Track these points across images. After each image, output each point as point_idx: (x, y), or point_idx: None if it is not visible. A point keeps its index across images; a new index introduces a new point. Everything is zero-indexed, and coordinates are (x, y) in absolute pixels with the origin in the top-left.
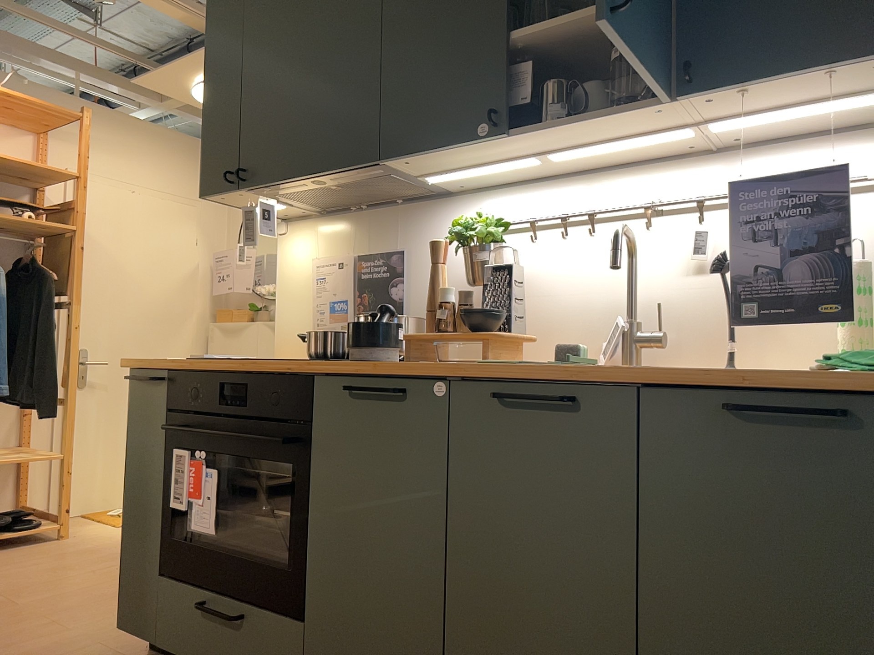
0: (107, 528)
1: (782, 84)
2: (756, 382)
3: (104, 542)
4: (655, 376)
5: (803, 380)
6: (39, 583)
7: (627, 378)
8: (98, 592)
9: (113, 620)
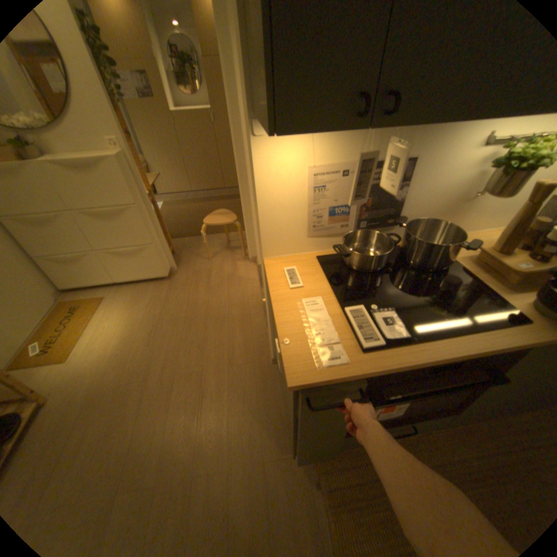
0: (58, 368)
1: None
2: None
3: (87, 383)
4: None
5: None
6: (125, 455)
7: None
8: (178, 427)
9: (234, 439)
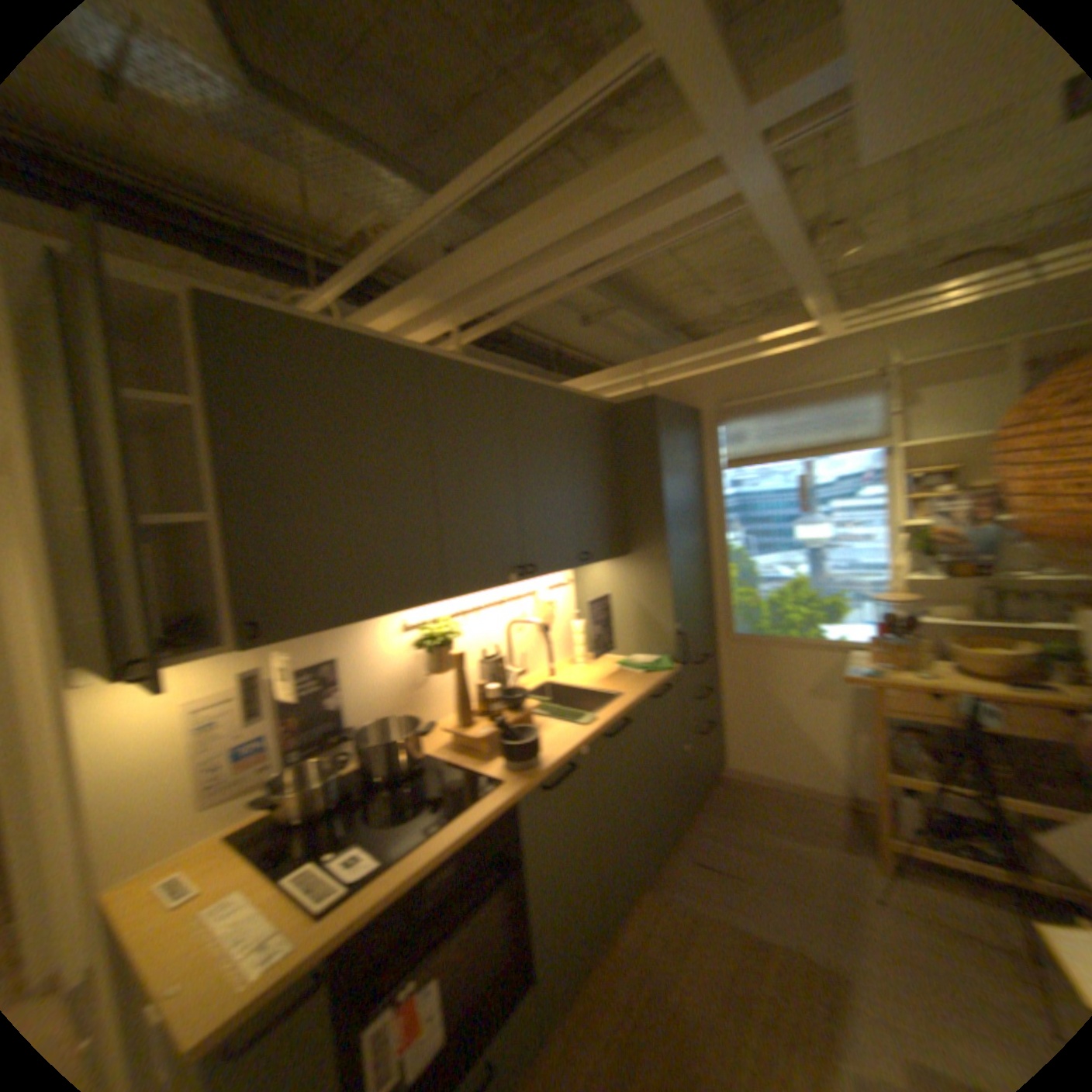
0: None
1: (596, 561)
2: (658, 686)
3: None
4: (645, 697)
5: (658, 680)
6: None
7: (639, 702)
8: None
9: None
